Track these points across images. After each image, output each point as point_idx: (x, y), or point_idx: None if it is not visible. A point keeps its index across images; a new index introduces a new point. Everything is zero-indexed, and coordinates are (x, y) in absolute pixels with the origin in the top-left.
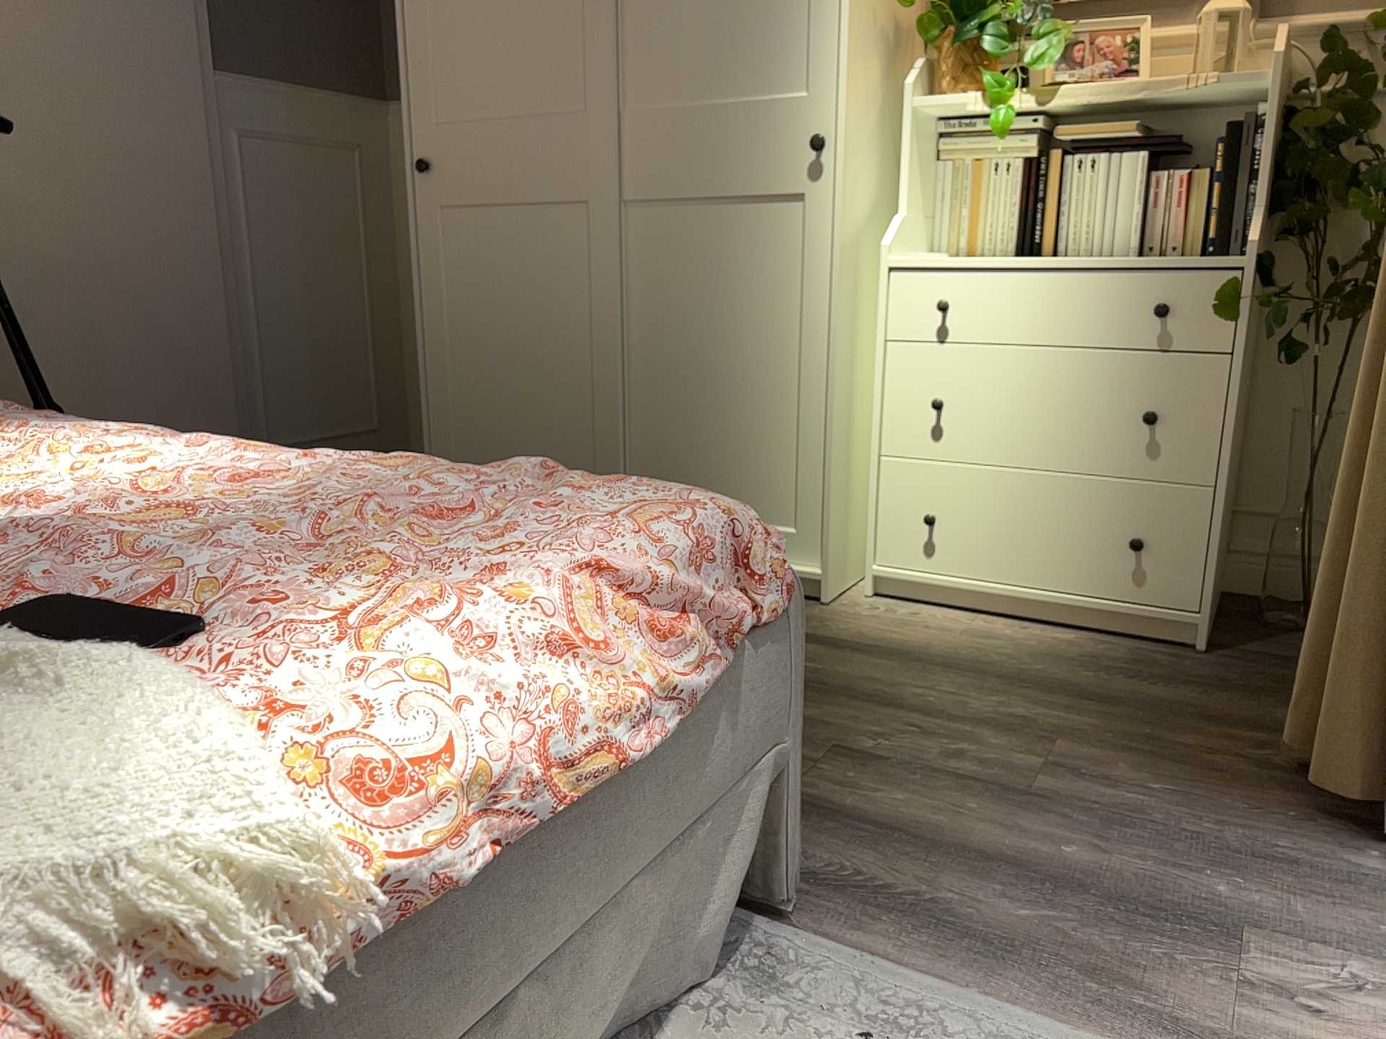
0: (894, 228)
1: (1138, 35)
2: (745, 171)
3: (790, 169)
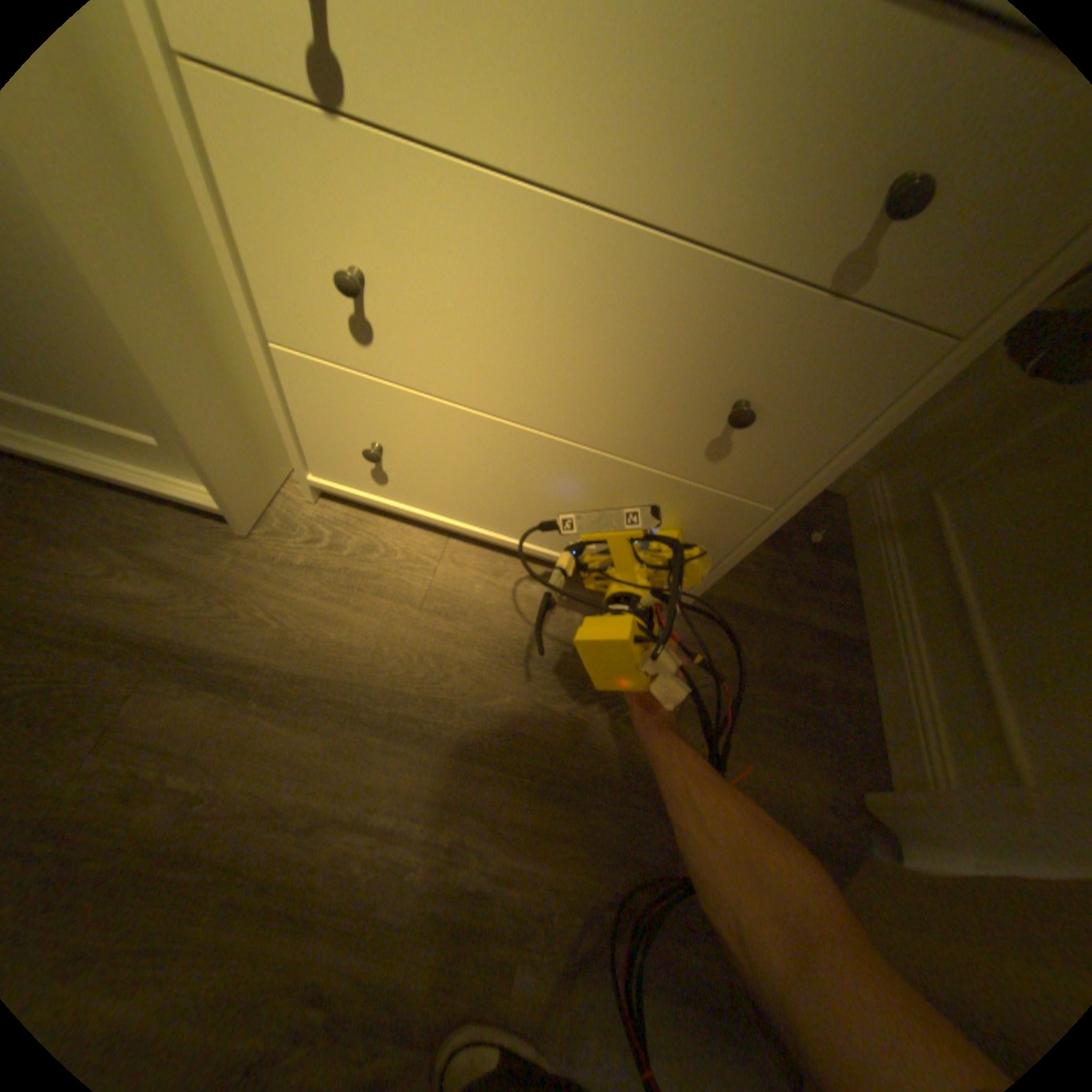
0: None
1: None
2: None
3: None
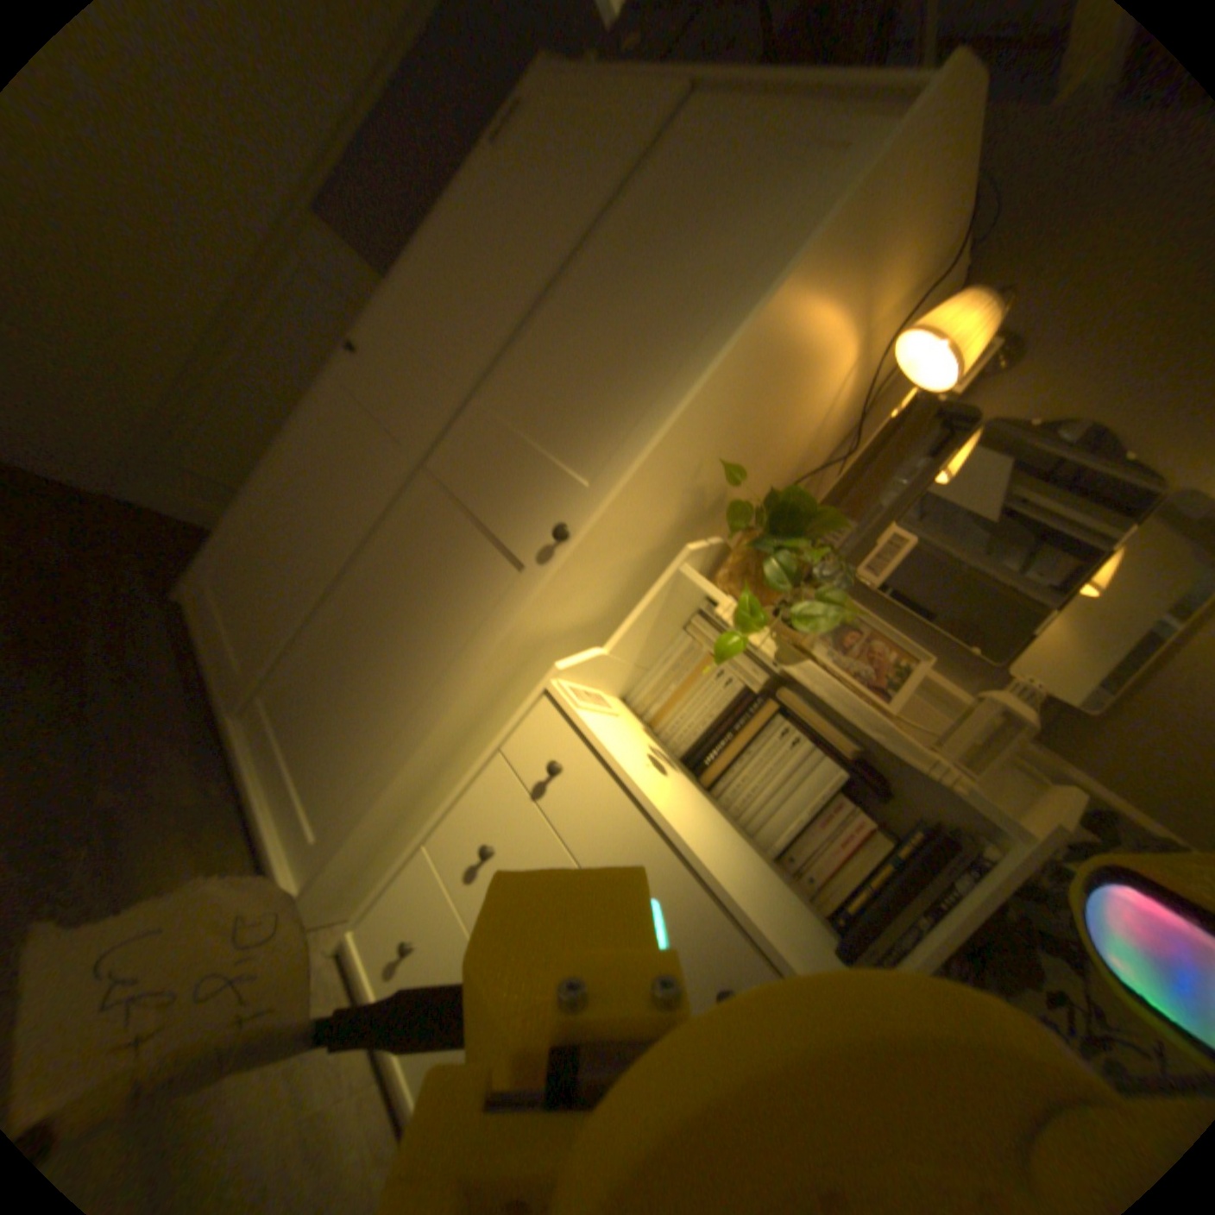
0: (579, 655)
1: (913, 664)
2: (501, 508)
3: (528, 534)
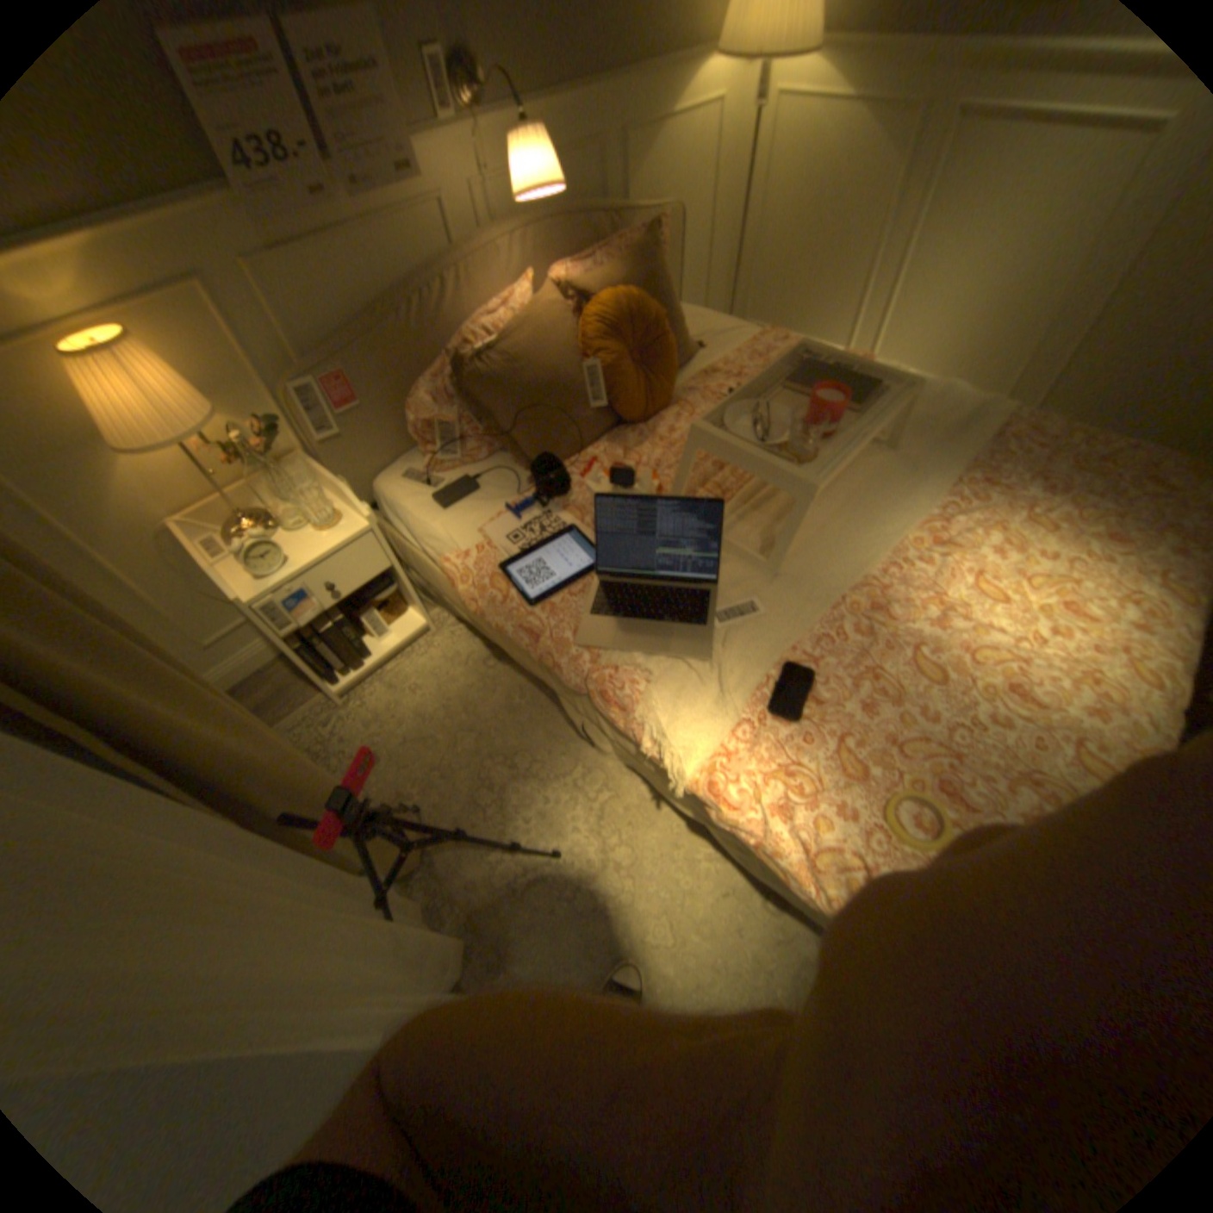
0: None
1: None
2: None
3: None
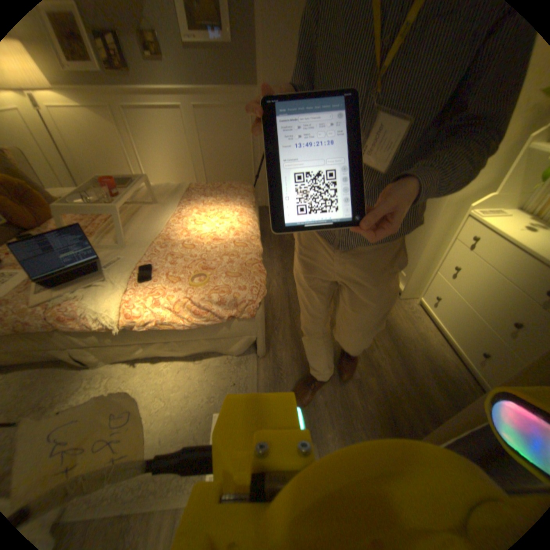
0: (485, 199)
1: None
2: None
3: None
